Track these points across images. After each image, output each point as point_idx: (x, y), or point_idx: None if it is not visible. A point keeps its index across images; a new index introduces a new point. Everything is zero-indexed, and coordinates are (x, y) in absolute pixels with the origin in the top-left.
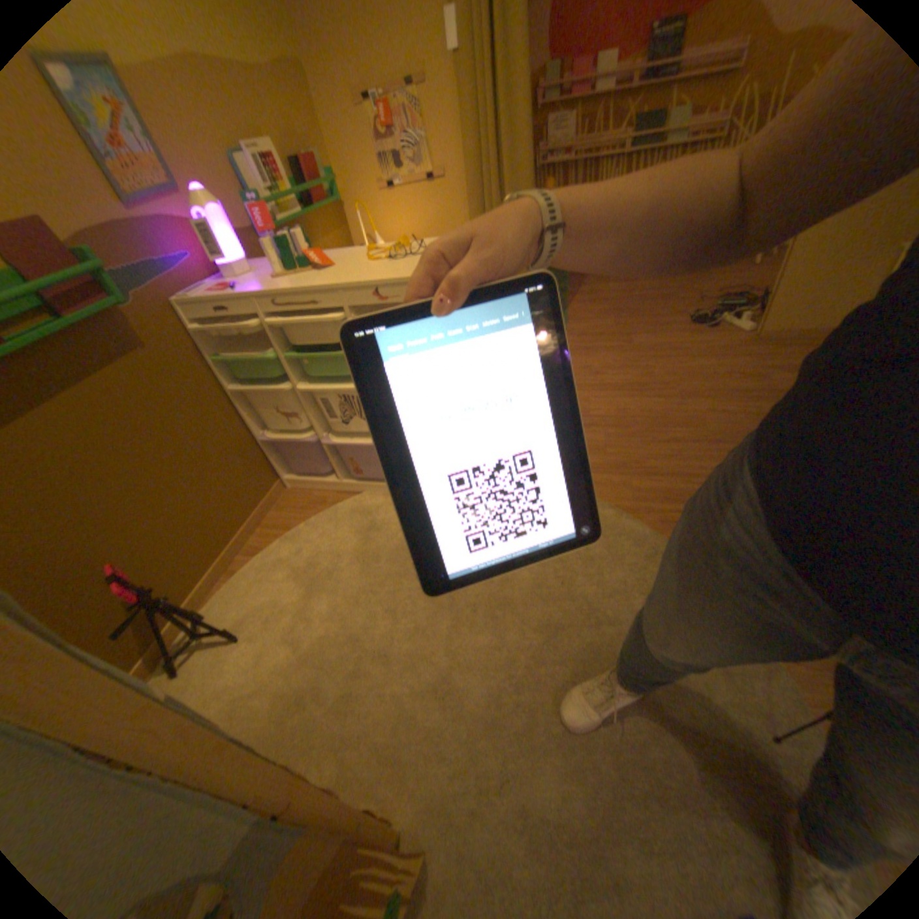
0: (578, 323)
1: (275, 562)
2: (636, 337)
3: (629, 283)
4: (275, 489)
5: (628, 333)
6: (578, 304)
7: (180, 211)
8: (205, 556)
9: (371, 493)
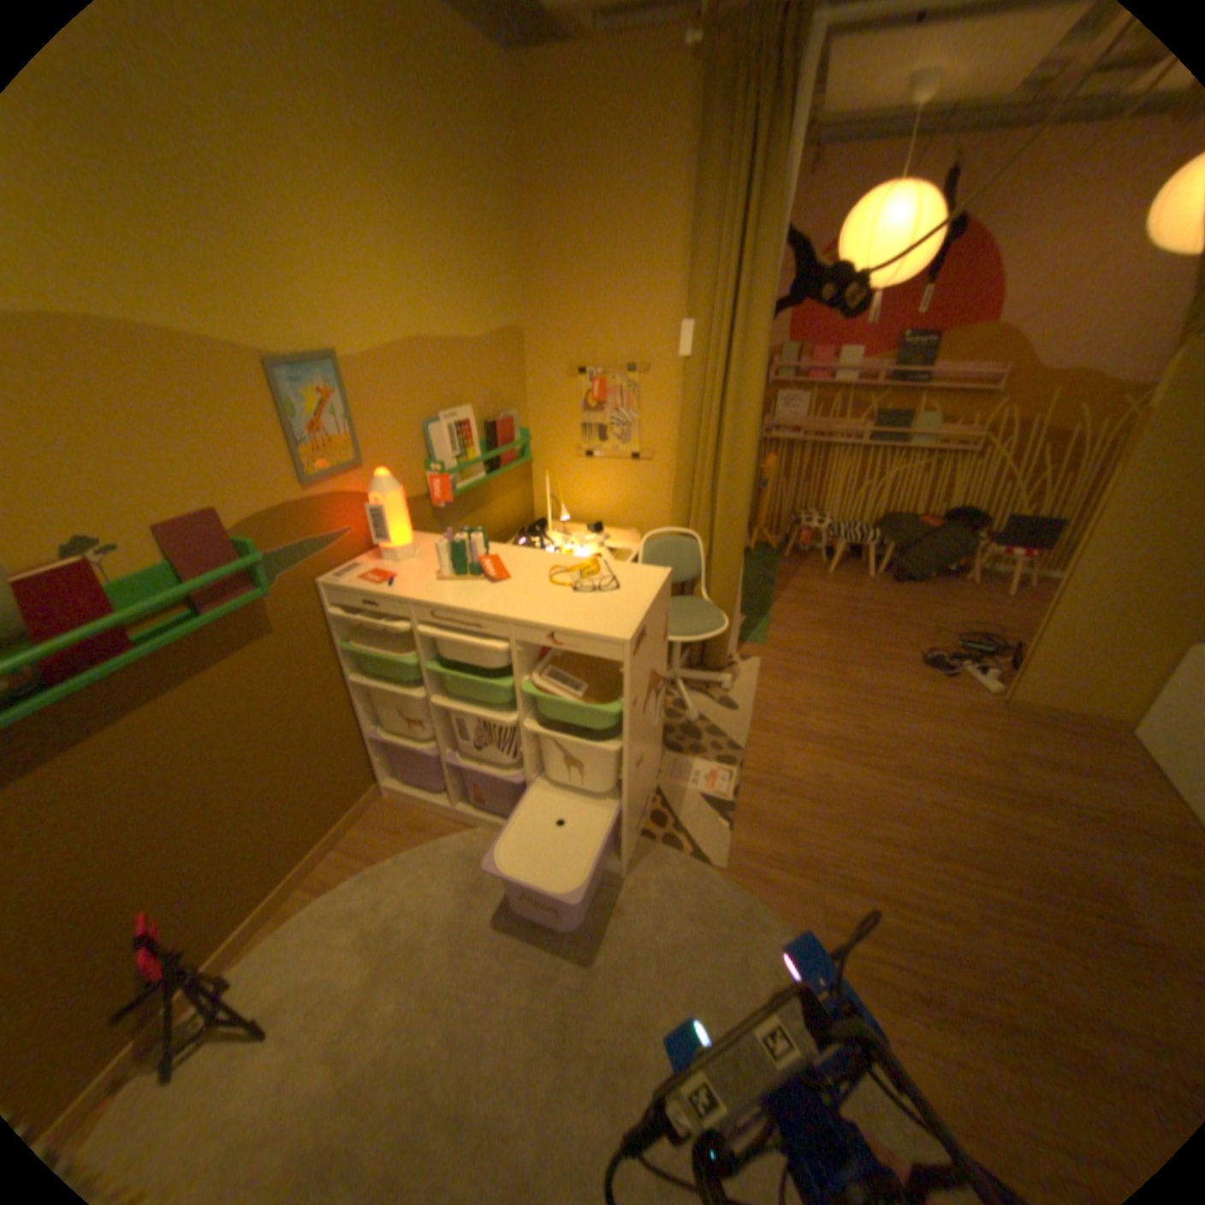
0: (783, 631)
1: (344, 914)
2: (853, 668)
3: (853, 587)
4: (369, 797)
5: (844, 661)
6: (787, 603)
7: (358, 485)
8: (259, 890)
9: (487, 831)
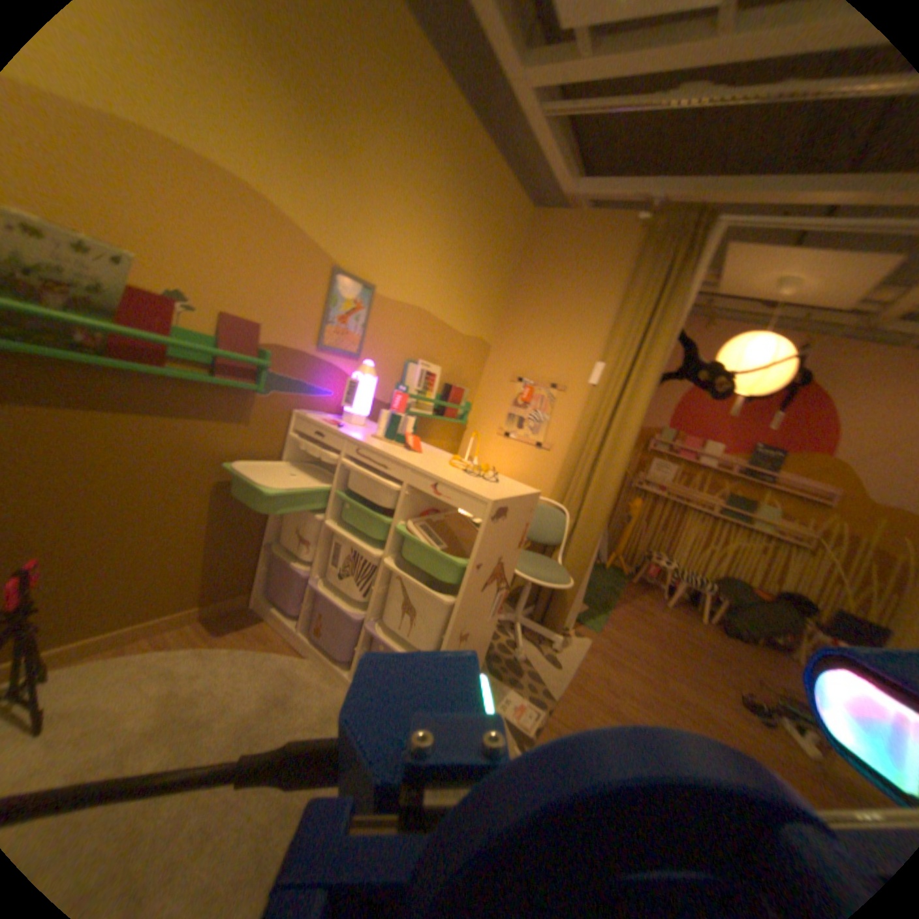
0: (618, 632)
1: (166, 675)
2: (674, 683)
3: (687, 626)
4: (239, 602)
5: (667, 674)
6: (627, 614)
7: (349, 372)
8: (119, 622)
9: (313, 668)
